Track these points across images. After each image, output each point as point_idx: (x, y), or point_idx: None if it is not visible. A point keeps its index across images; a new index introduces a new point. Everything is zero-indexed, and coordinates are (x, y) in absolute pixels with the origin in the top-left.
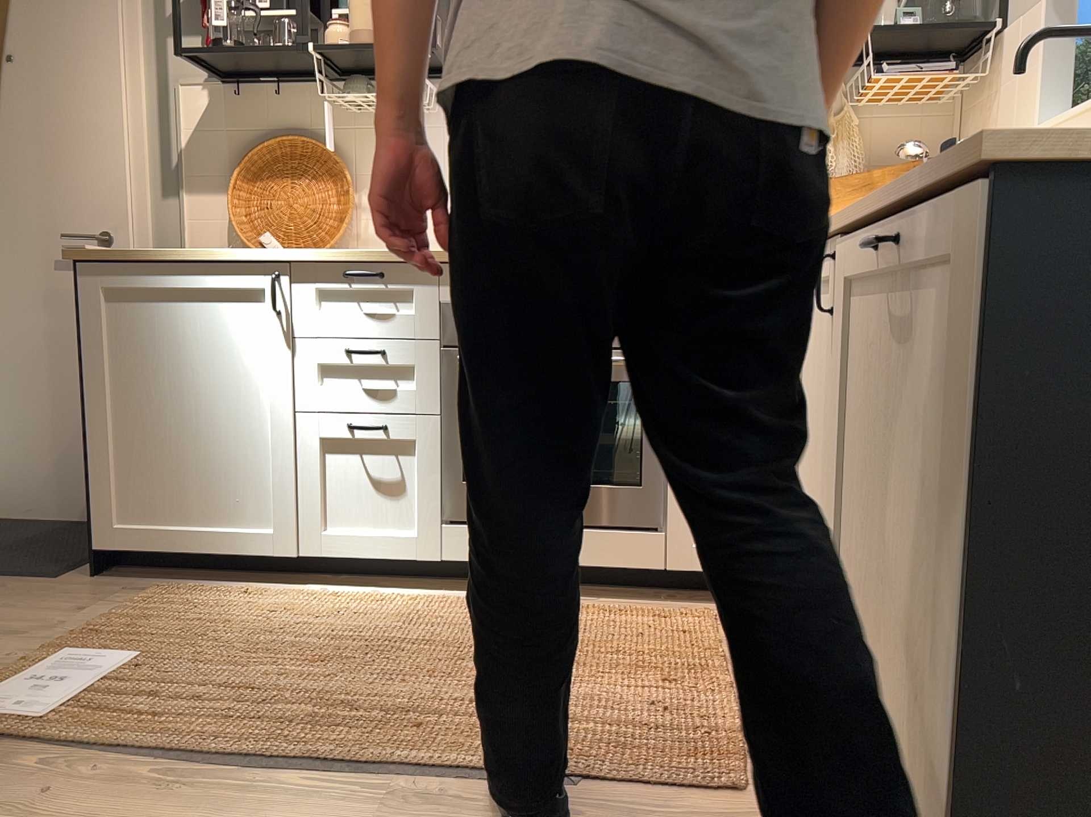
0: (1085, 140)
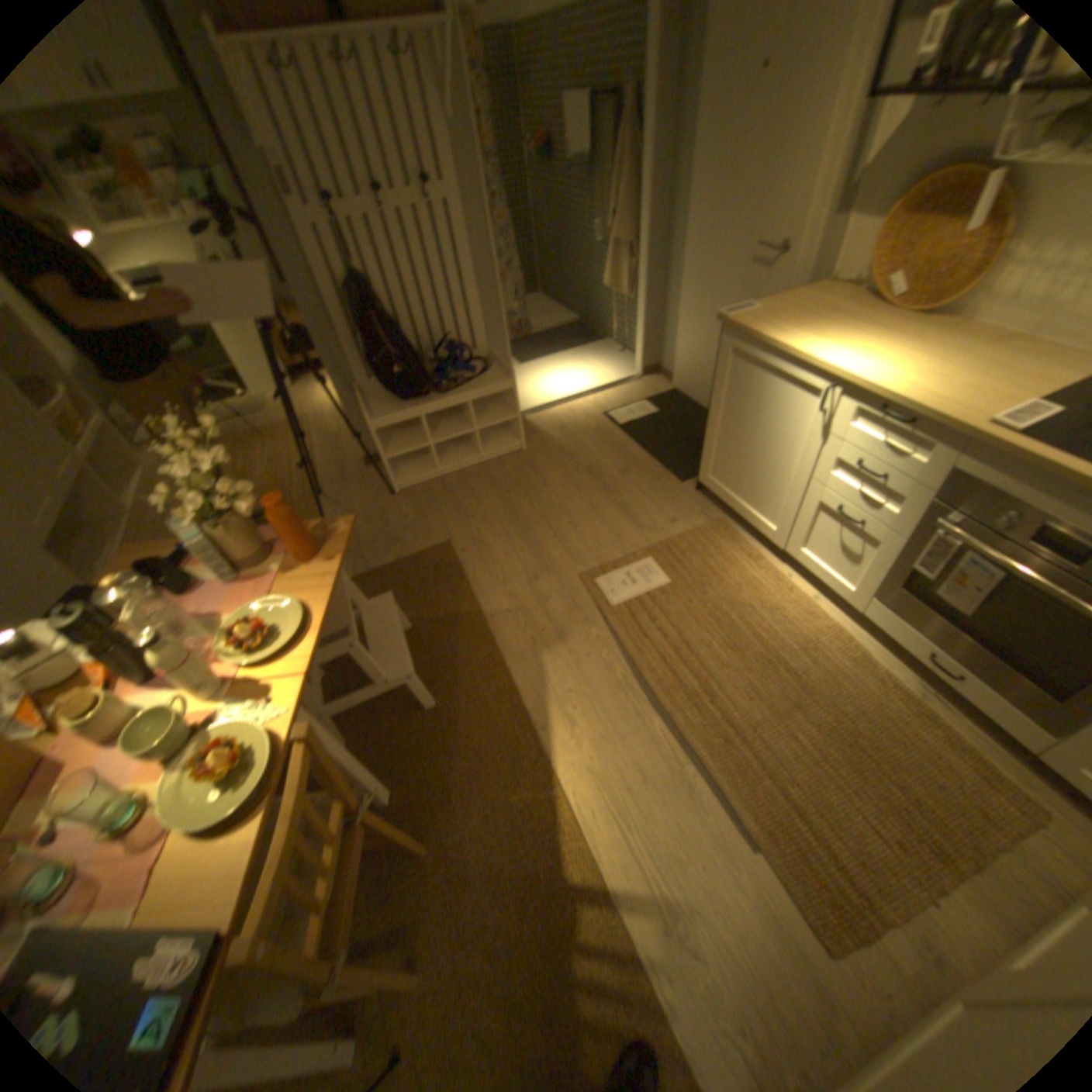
0: None
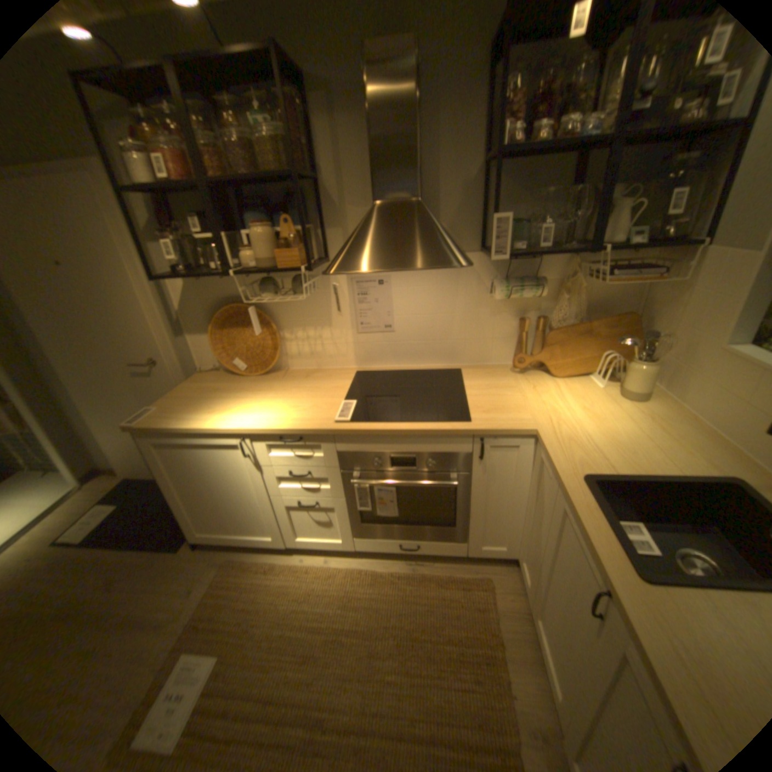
0: None
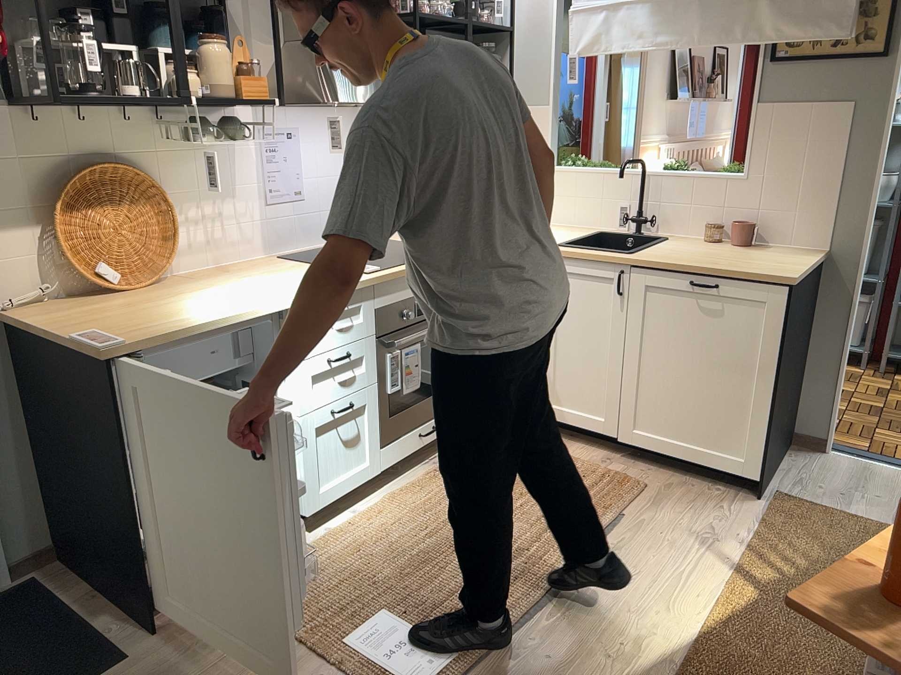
0: (800, 275)
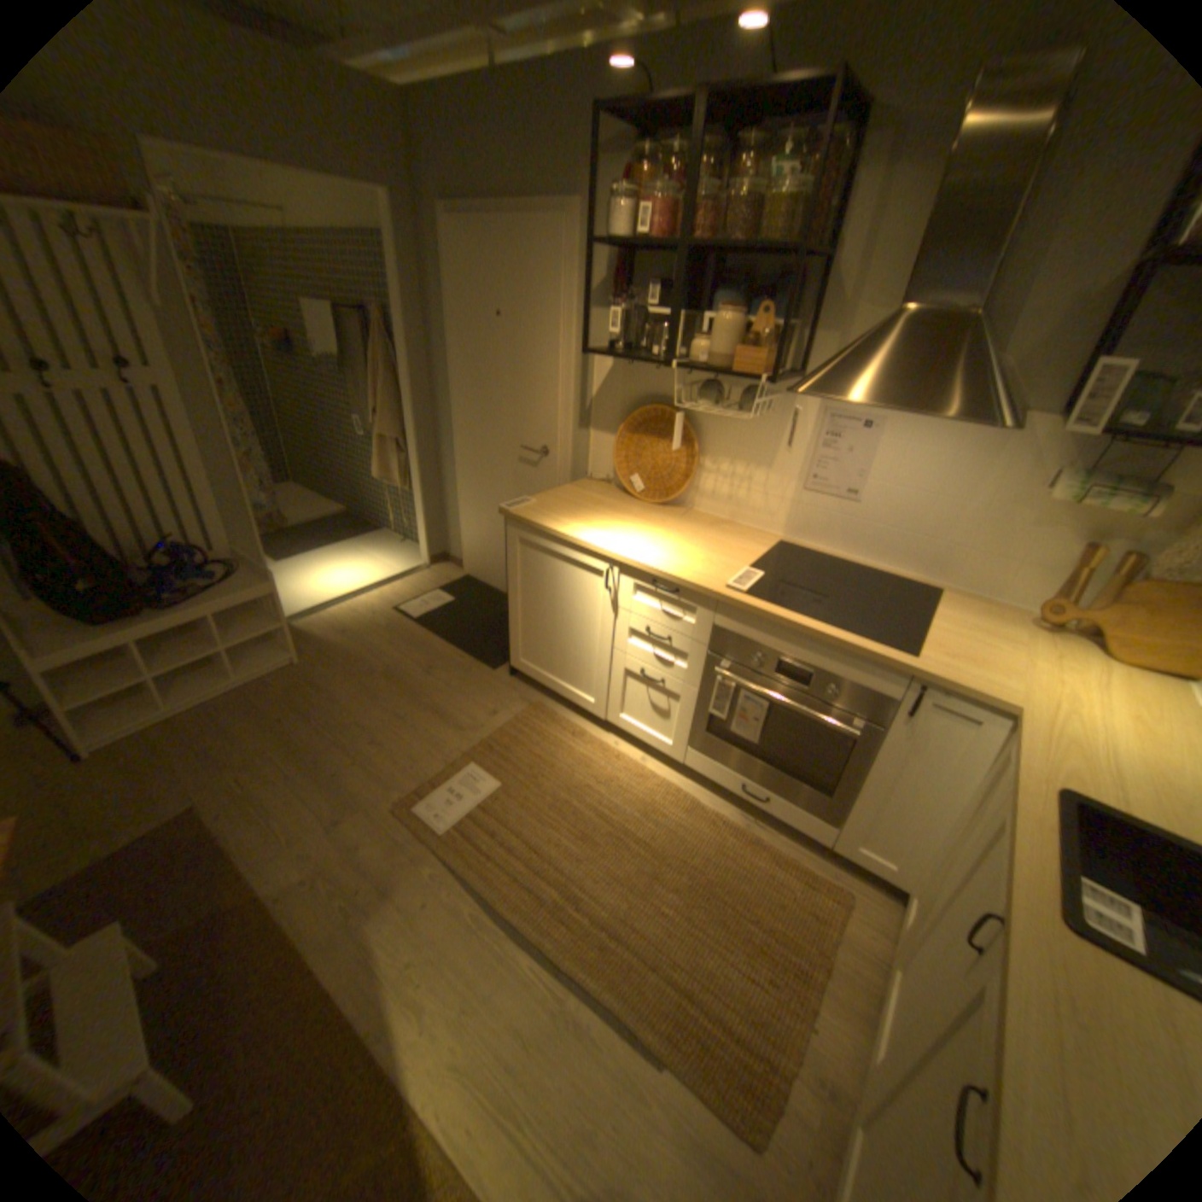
0: None
